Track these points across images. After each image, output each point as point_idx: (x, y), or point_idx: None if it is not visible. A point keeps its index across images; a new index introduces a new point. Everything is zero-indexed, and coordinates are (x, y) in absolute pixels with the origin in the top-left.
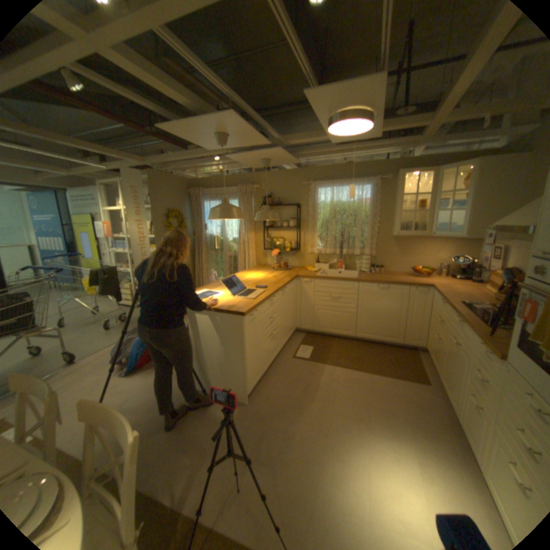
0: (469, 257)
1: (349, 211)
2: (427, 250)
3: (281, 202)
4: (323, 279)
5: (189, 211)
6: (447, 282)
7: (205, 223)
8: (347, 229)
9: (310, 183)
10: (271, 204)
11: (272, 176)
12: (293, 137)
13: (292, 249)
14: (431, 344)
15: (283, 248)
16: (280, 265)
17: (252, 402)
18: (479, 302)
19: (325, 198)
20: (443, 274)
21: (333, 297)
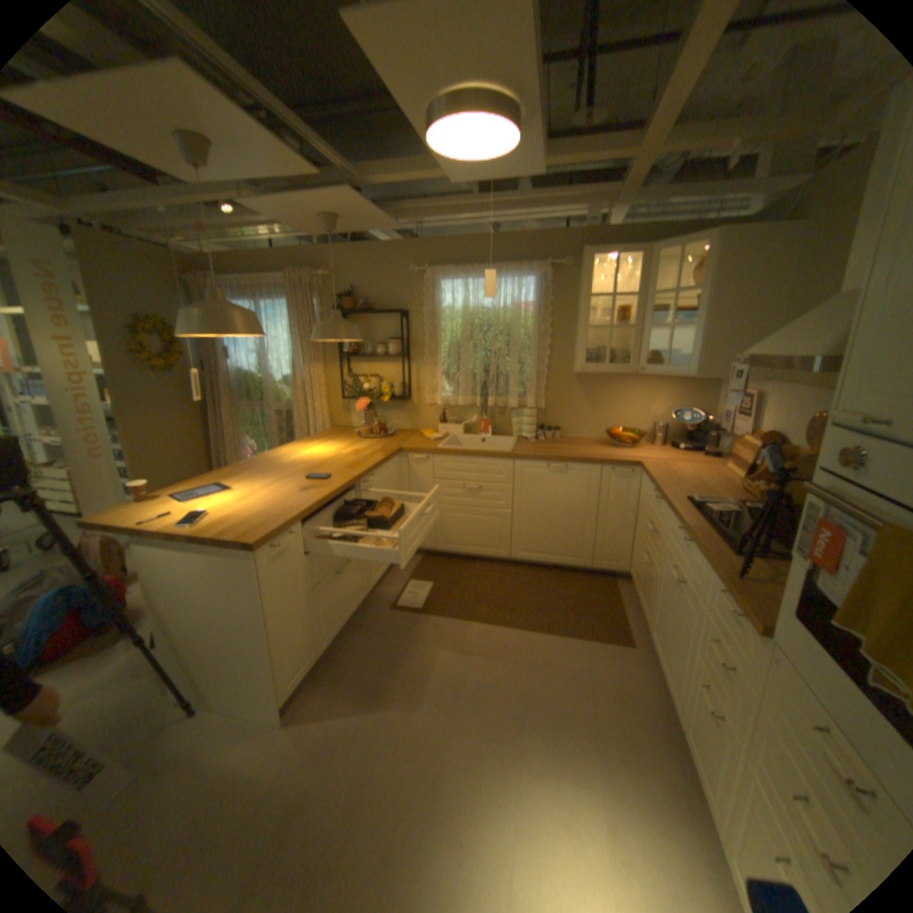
0: (699, 412)
1: (497, 327)
2: (632, 399)
3: (372, 306)
4: (449, 455)
5: None
6: (664, 457)
7: (225, 346)
8: (493, 360)
9: (424, 270)
10: (352, 309)
11: (352, 255)
12: (377, 169)
13: (396, 398)
14: (636, 569)
15: (378, 397)
16: (371, 429)
17: (292, 721)
18: (717, 498)
19: (454, 301)
20: (658, 441)
21: (468, 488)
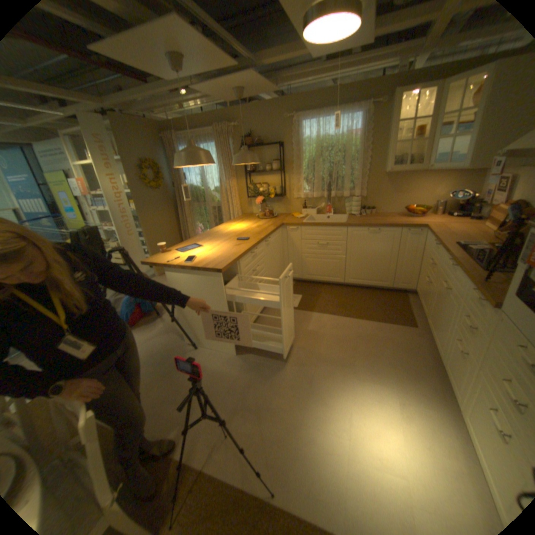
0: (469, 191)
1: (337, 147)
2: (423, 186)
3: (262, 141)
4: (310, 226)
5: (165, 159)
6: (443, 221)
7: (183, 172)
8: (335, 168)
9: (292, 115)
10: (251, 144)
11: (249, 110)
12: (267, 54)
13: (277, 195)
14: (420, 287)
15: (267, 195)
16: (265, 213)
17: (240, 353)
18: (476, 242)
19: (310, 133)
20: (439, 212)
21: (321, 244)
